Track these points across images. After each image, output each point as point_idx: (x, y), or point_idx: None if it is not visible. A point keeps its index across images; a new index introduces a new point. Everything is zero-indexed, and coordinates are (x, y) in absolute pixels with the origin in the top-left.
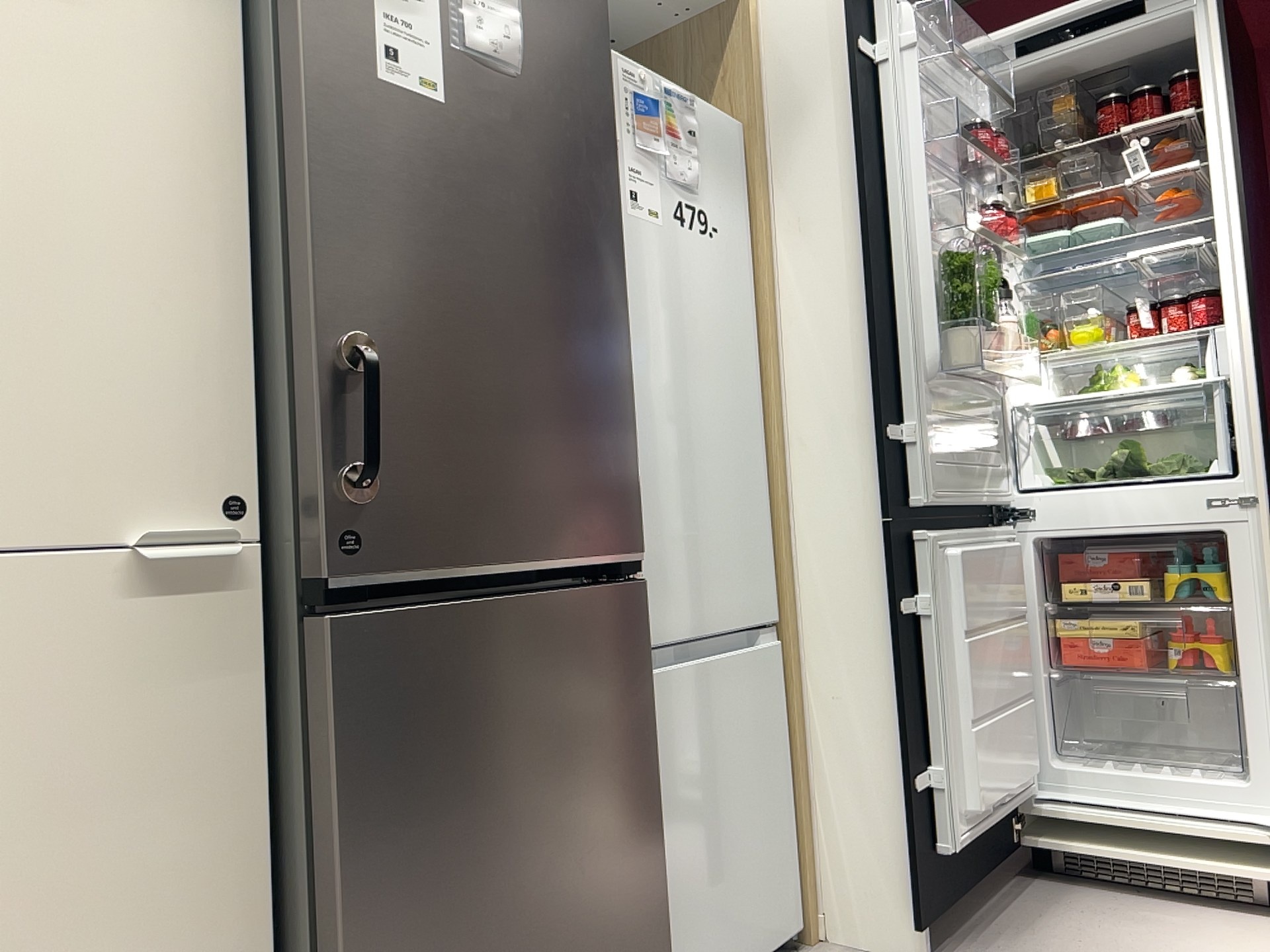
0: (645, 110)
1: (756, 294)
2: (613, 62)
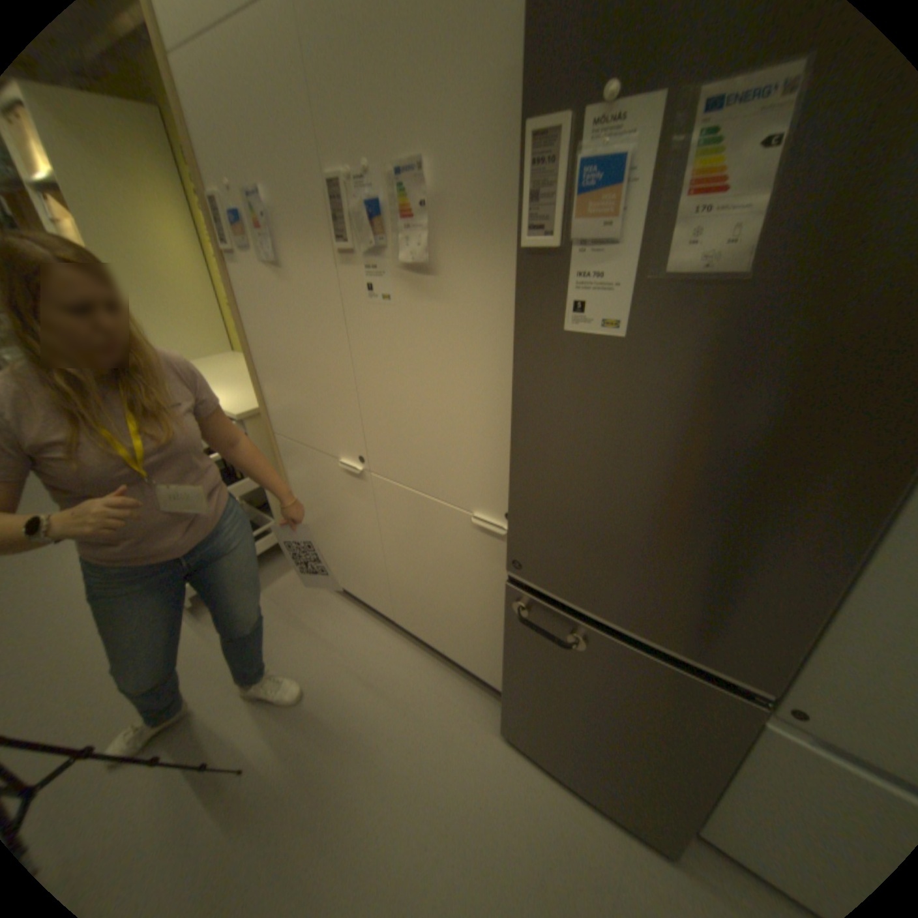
0: None
1: None
2: None
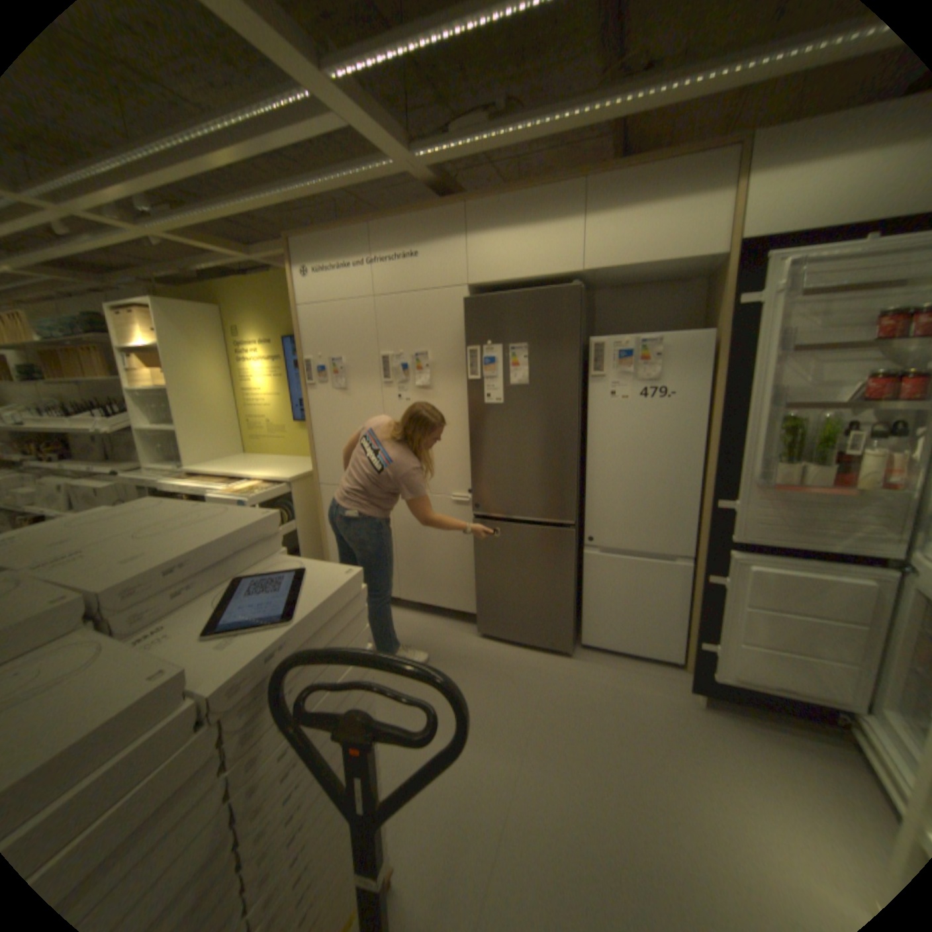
0: (624, 356)
1: (713, 415)
2: (606, 343)
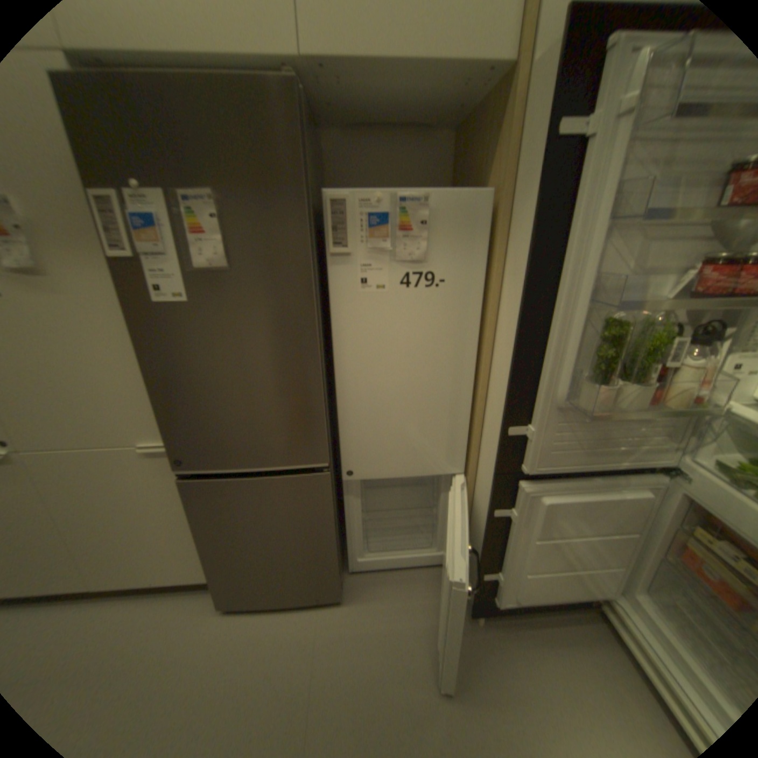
0: (375, 221)
1: (486, 307)
2: (348, 198)
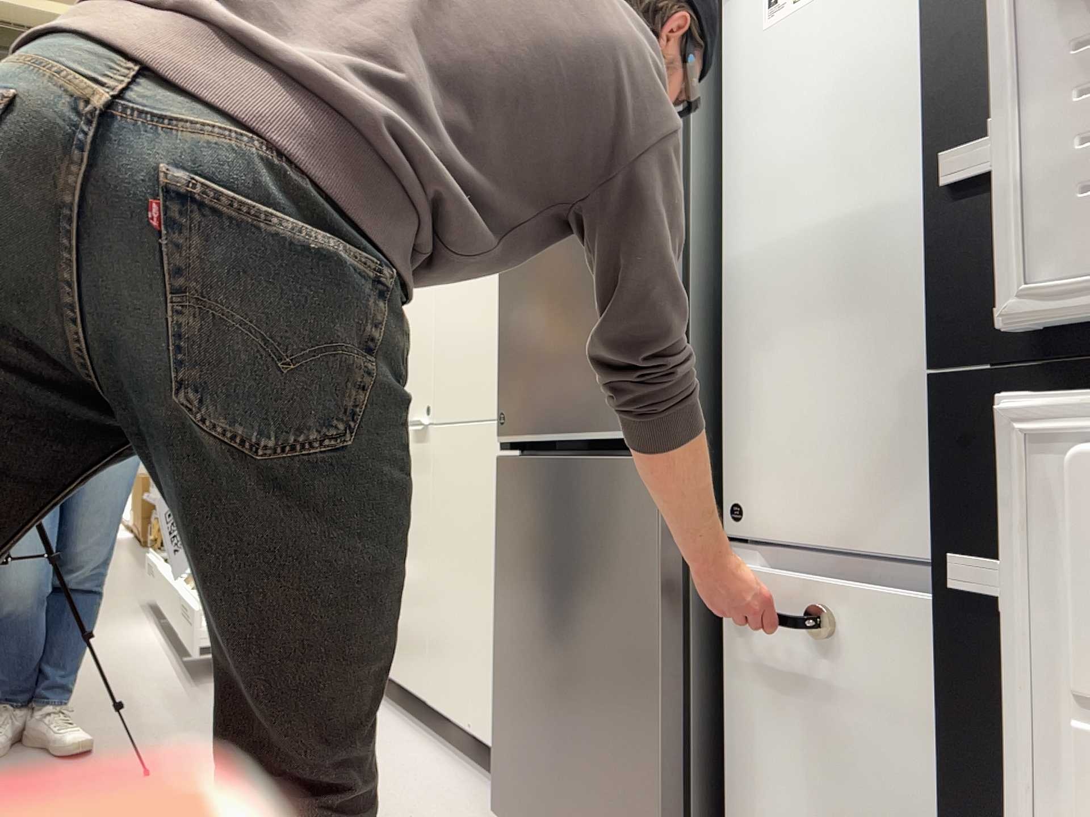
0: None
1: None
2: None
